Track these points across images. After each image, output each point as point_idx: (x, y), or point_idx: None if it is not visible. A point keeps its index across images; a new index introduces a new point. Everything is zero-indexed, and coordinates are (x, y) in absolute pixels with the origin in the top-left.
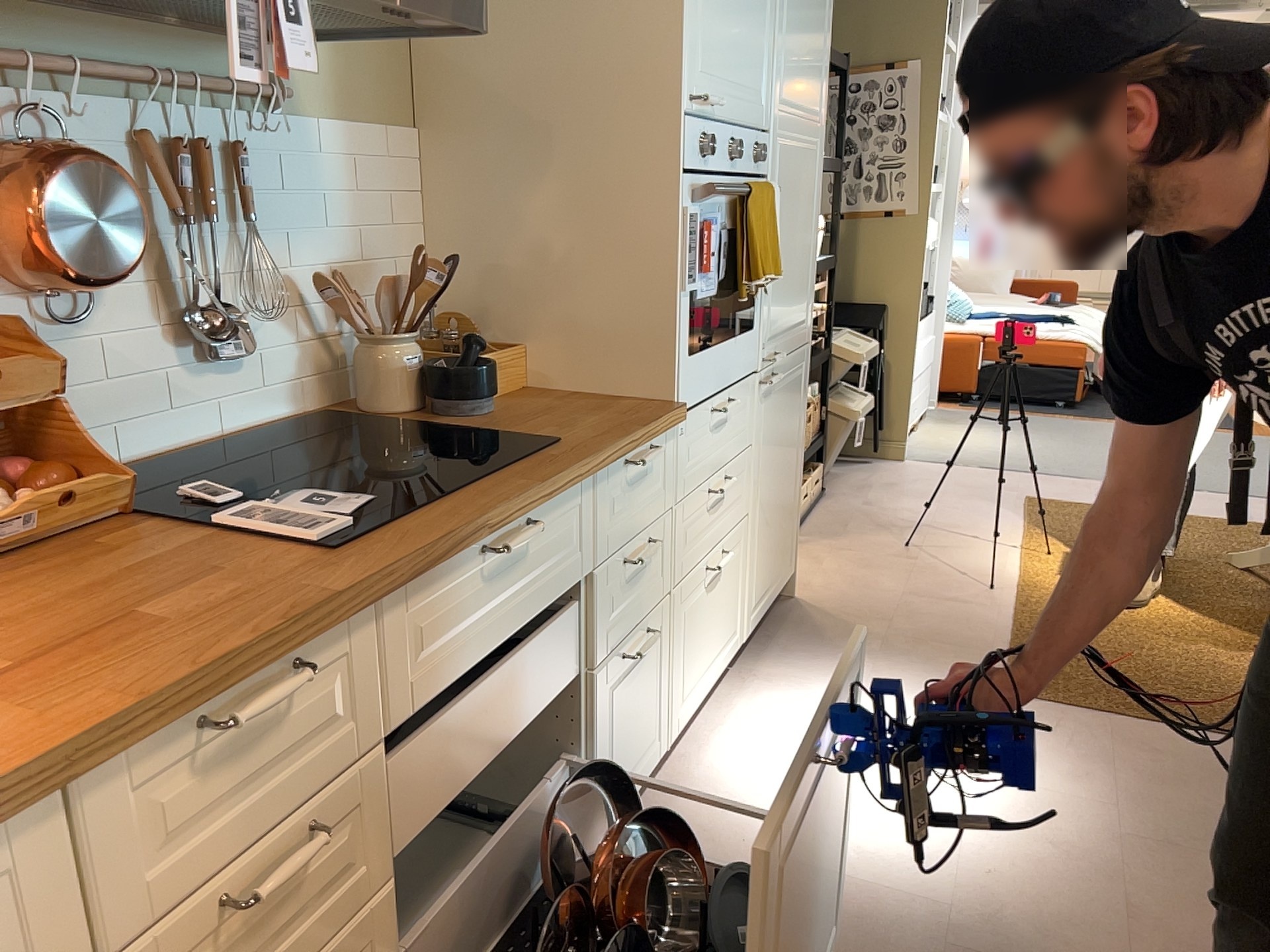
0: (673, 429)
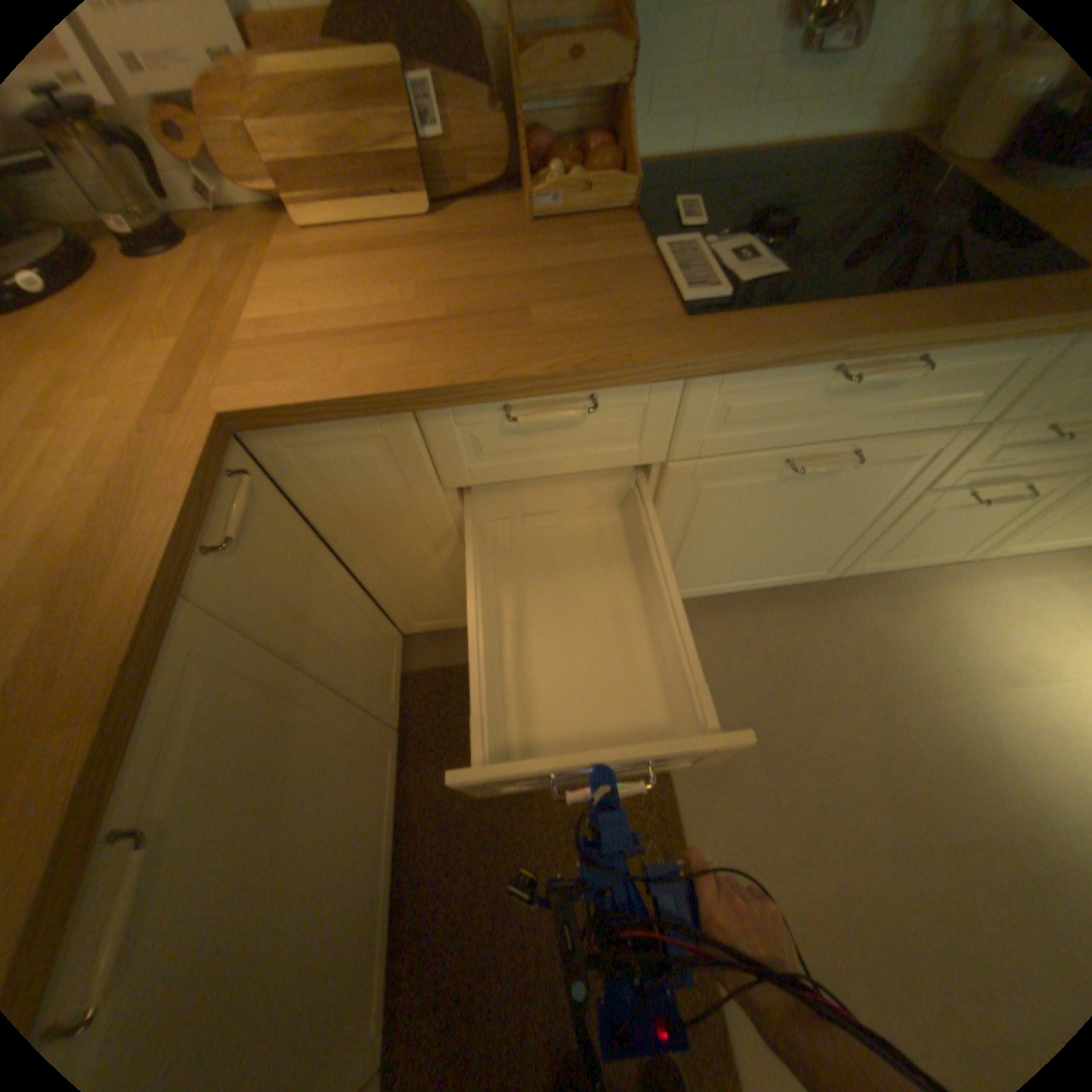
0: None
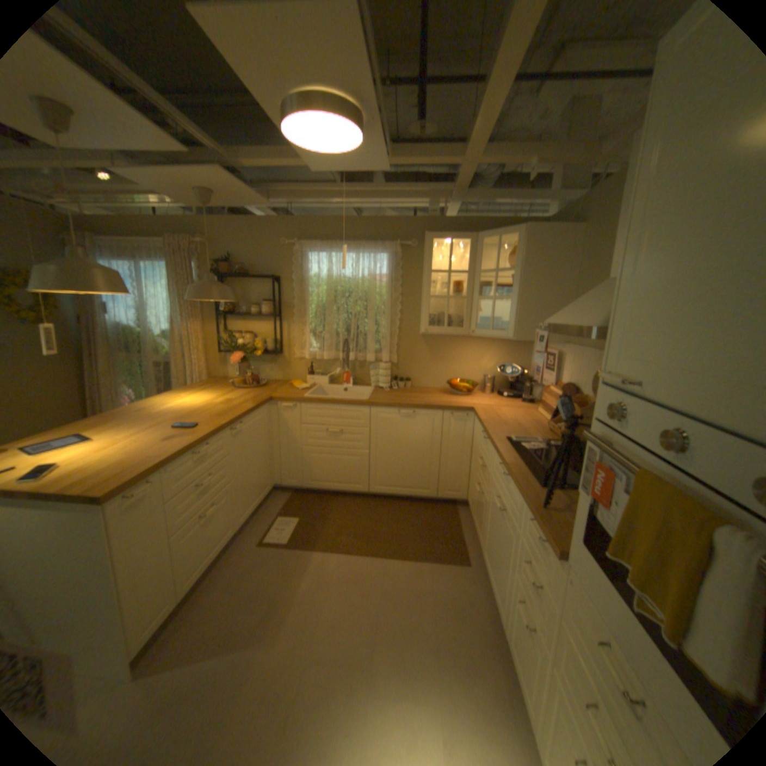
0: (567, 571)
